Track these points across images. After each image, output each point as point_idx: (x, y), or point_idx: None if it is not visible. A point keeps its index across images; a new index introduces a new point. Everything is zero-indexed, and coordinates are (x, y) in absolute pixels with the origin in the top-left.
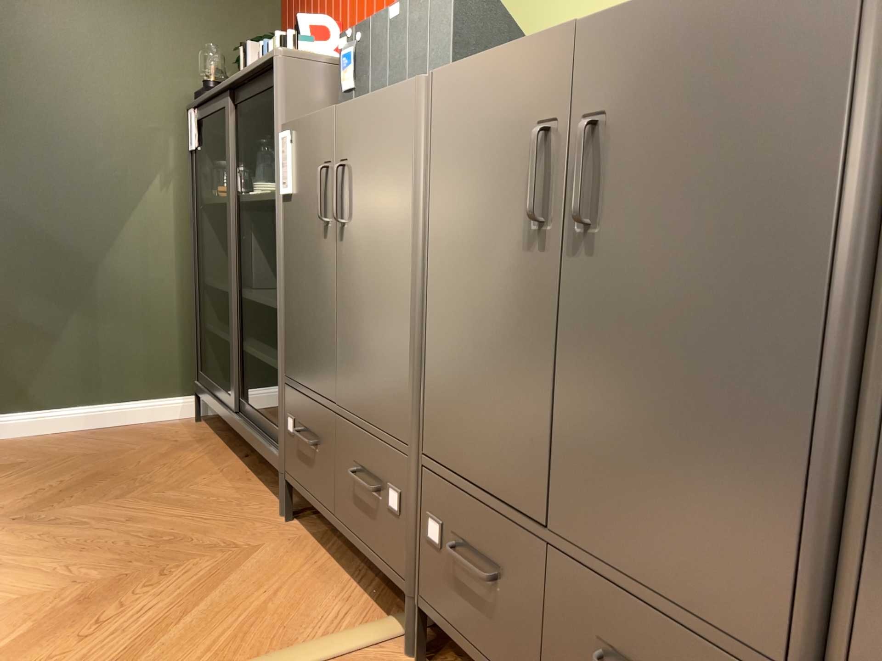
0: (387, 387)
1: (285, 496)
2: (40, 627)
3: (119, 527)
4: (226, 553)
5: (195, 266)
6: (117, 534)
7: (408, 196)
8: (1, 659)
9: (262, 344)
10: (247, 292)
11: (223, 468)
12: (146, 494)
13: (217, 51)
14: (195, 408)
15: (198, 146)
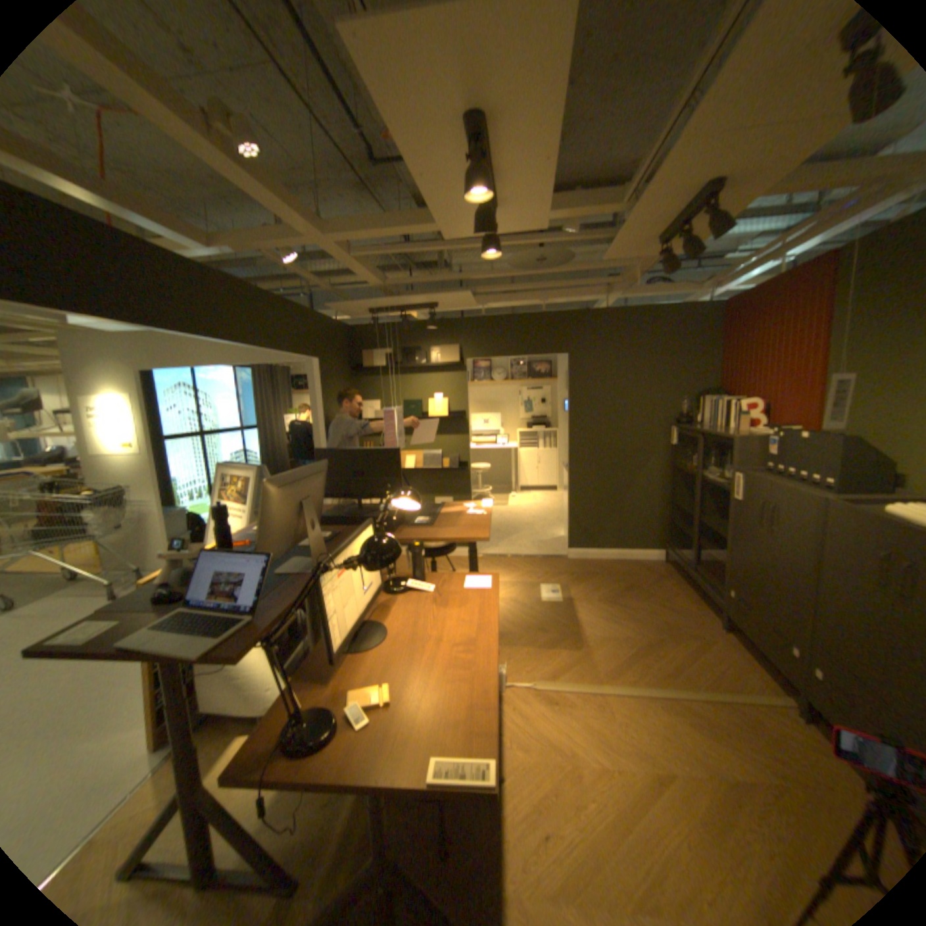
0: (798, 607)
1: (728, 623)
2: (641, 653)
3: (653, 617)
4: (704, 643)
5: (671, 495)
6: (653, 620)
7: (814, 538)
8: (633, 661)
9: (711, 543)
10: (705, 519)
11: (688, 596)
12: (657, 603)
13: (688, 399)
14: (667, 558)
15: (677, 443)
